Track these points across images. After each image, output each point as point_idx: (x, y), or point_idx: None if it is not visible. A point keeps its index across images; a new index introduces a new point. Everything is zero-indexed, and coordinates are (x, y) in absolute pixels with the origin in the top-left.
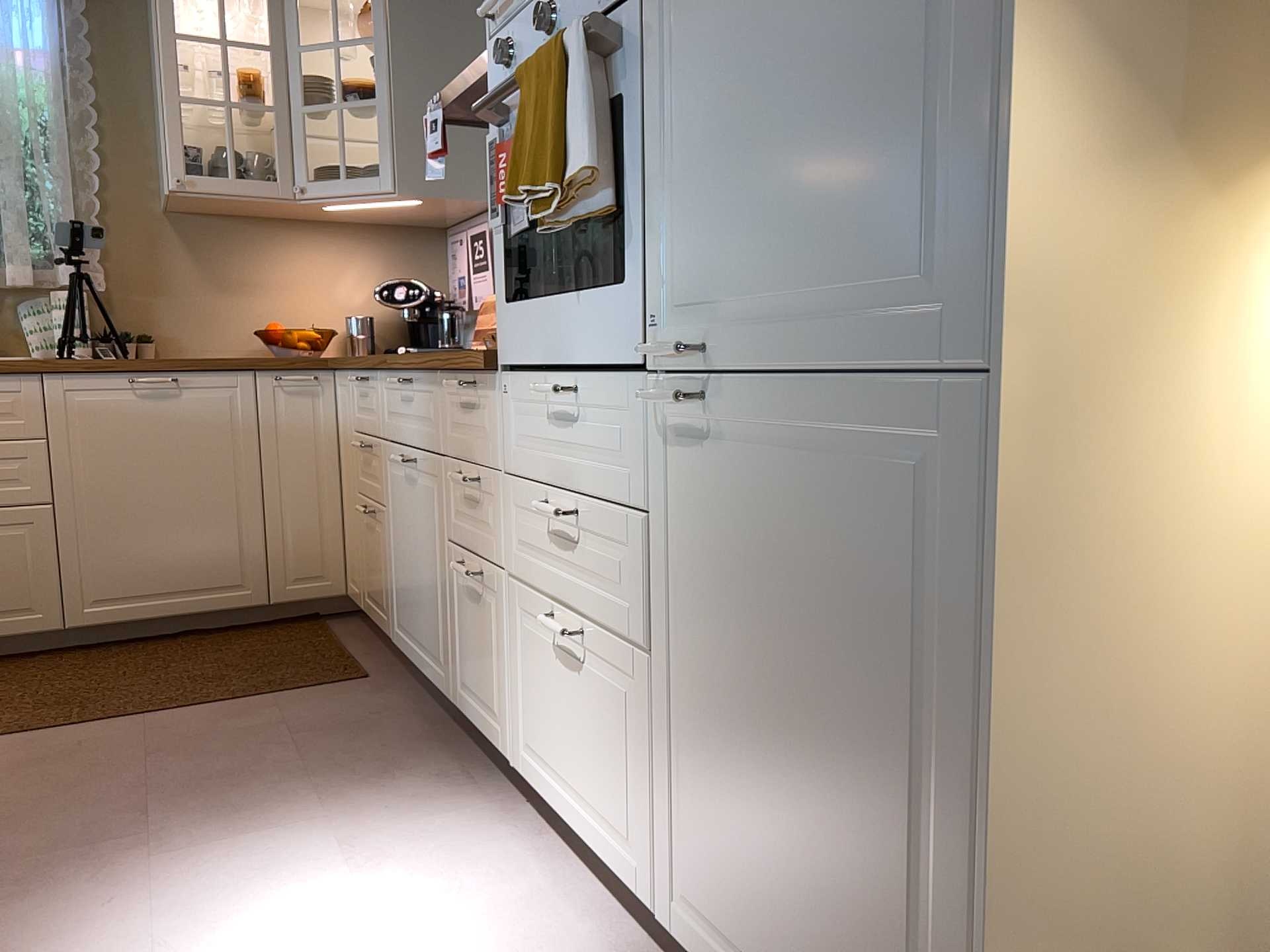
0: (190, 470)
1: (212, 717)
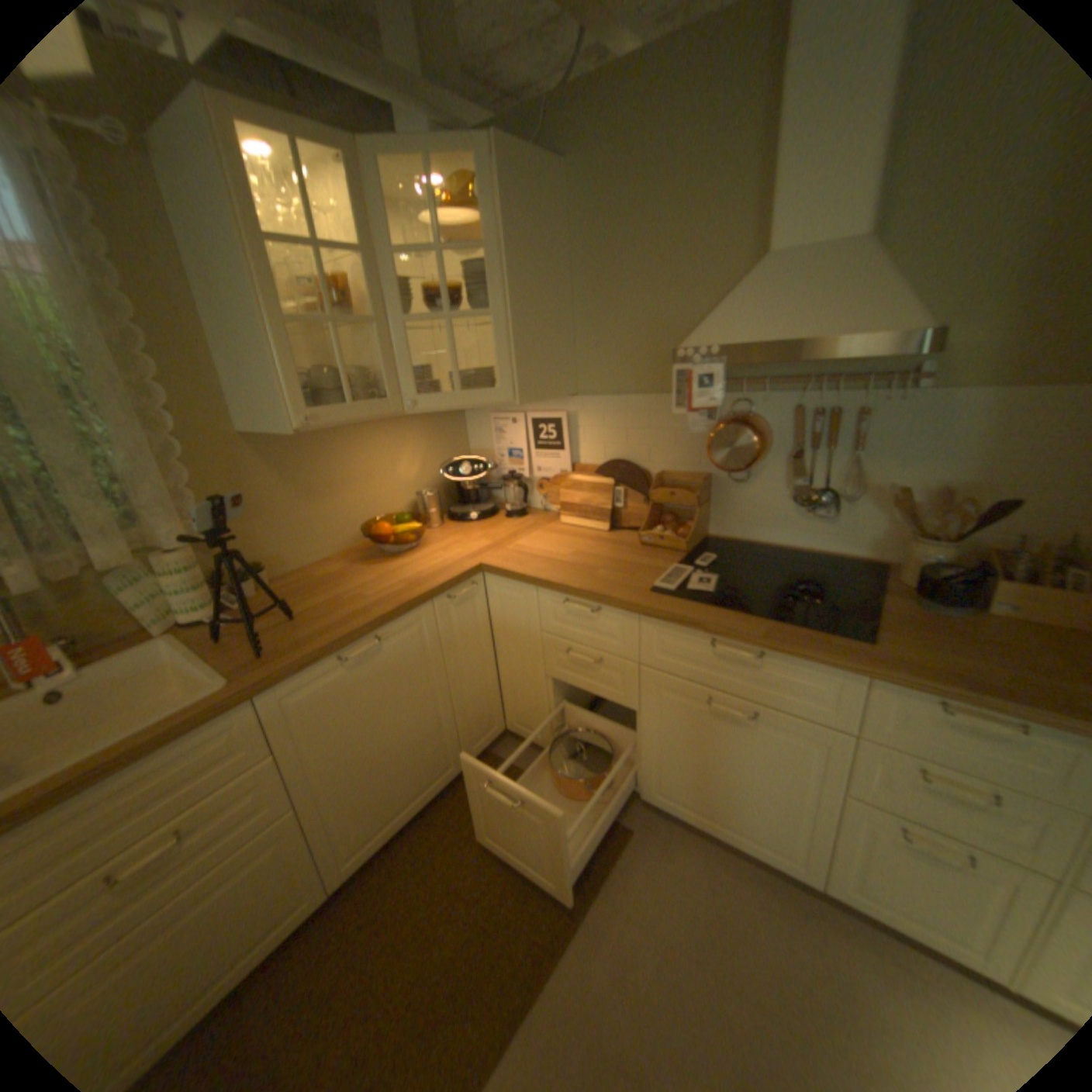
0: (401, 707)
1: (597, 965)
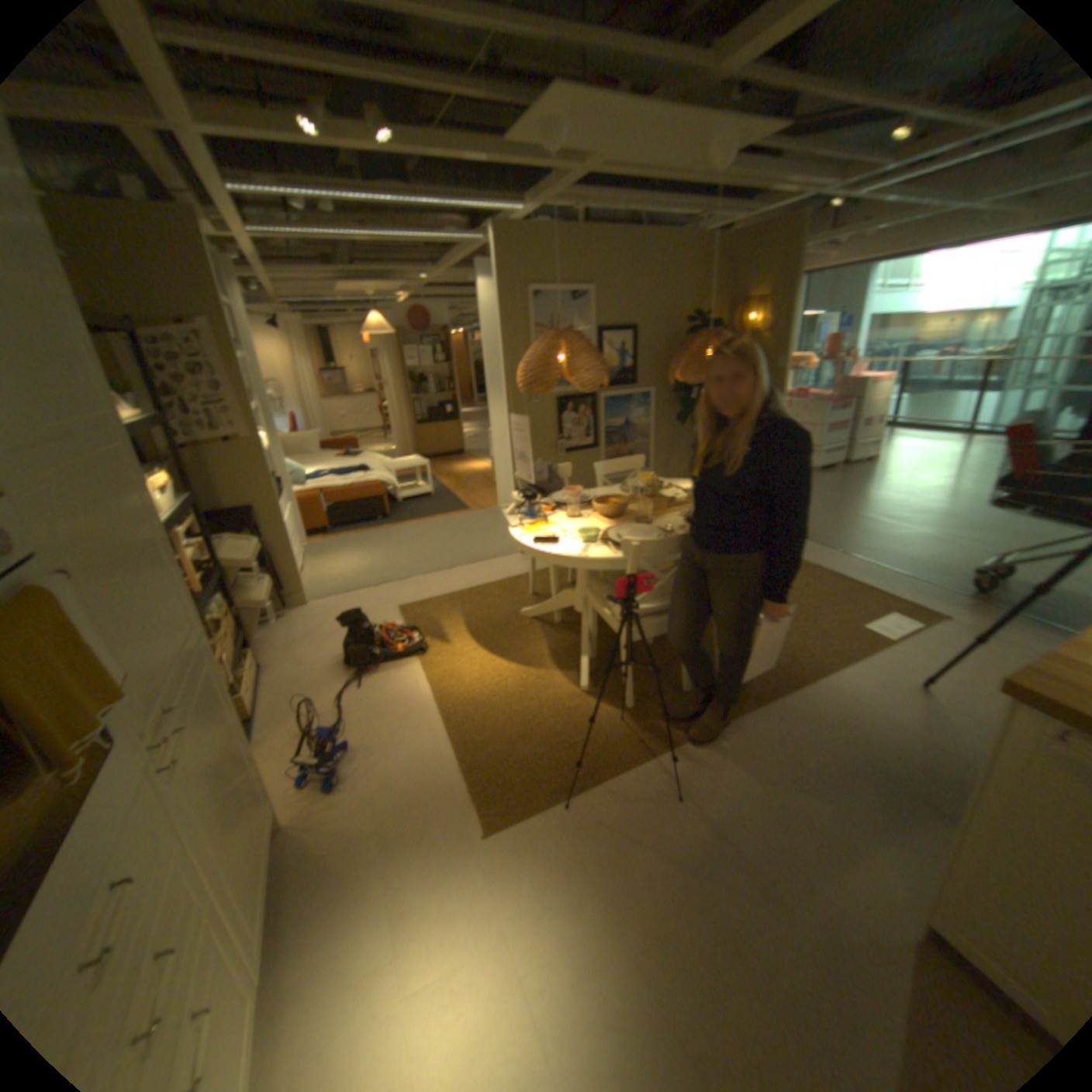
0: None
1: None
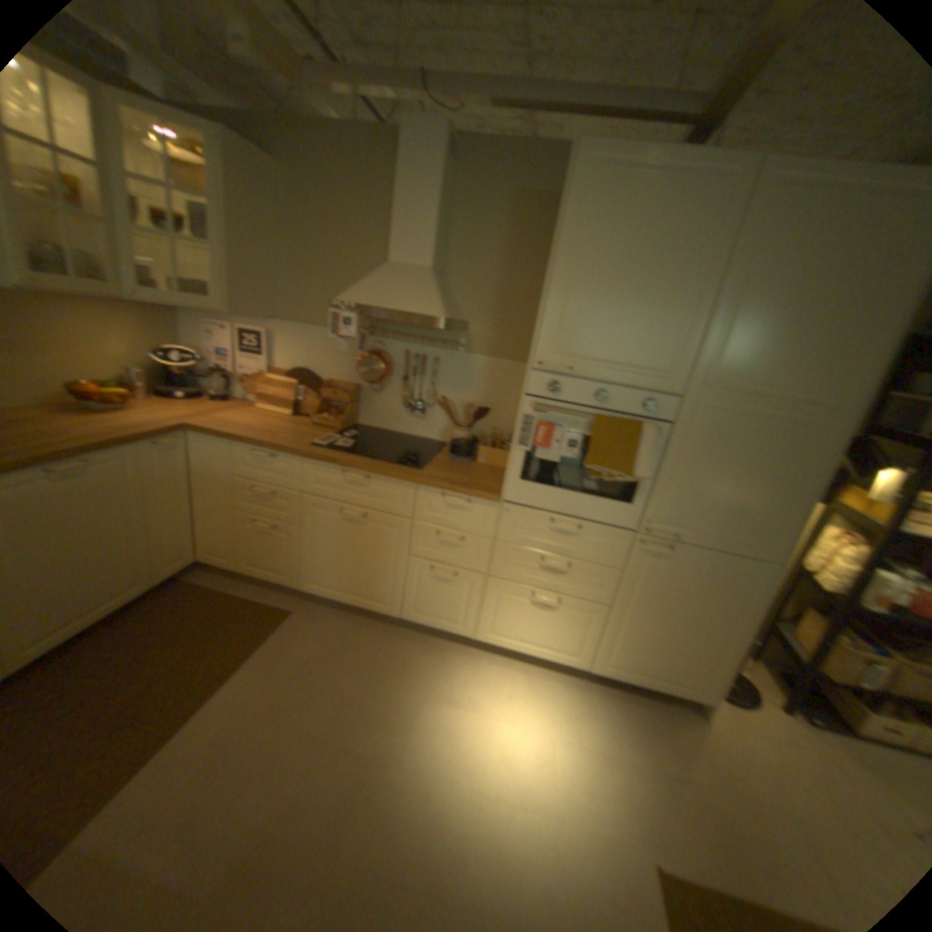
0: (95, 523)
1: (251, 679)
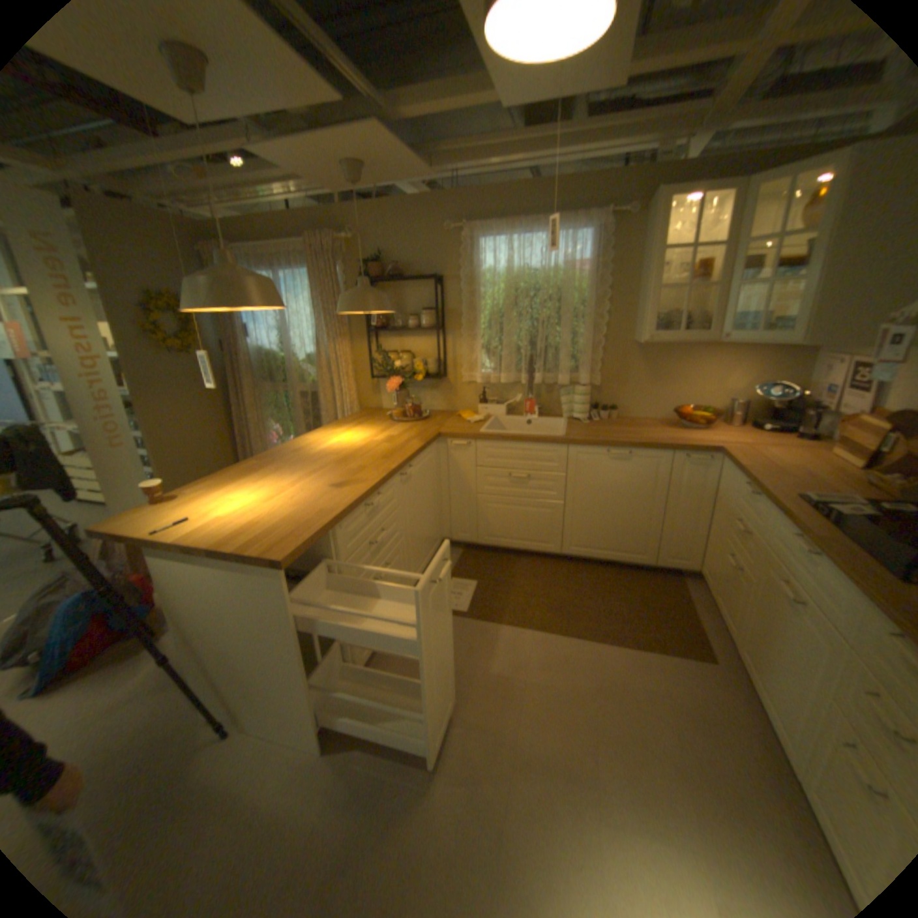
0: (629, 496)
1: (627, 662)
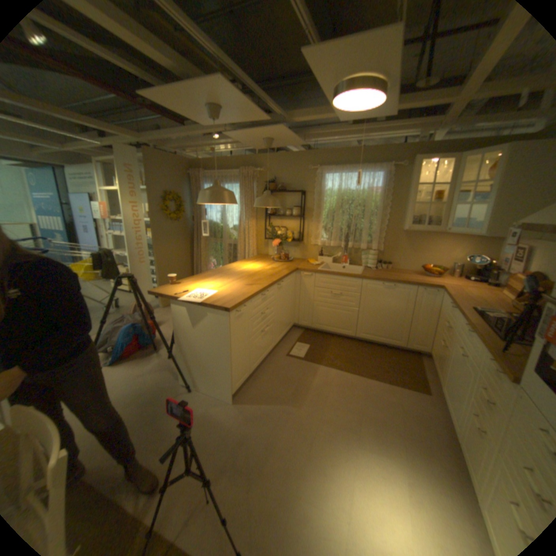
0: (393, 308)
1: (383, 389)
